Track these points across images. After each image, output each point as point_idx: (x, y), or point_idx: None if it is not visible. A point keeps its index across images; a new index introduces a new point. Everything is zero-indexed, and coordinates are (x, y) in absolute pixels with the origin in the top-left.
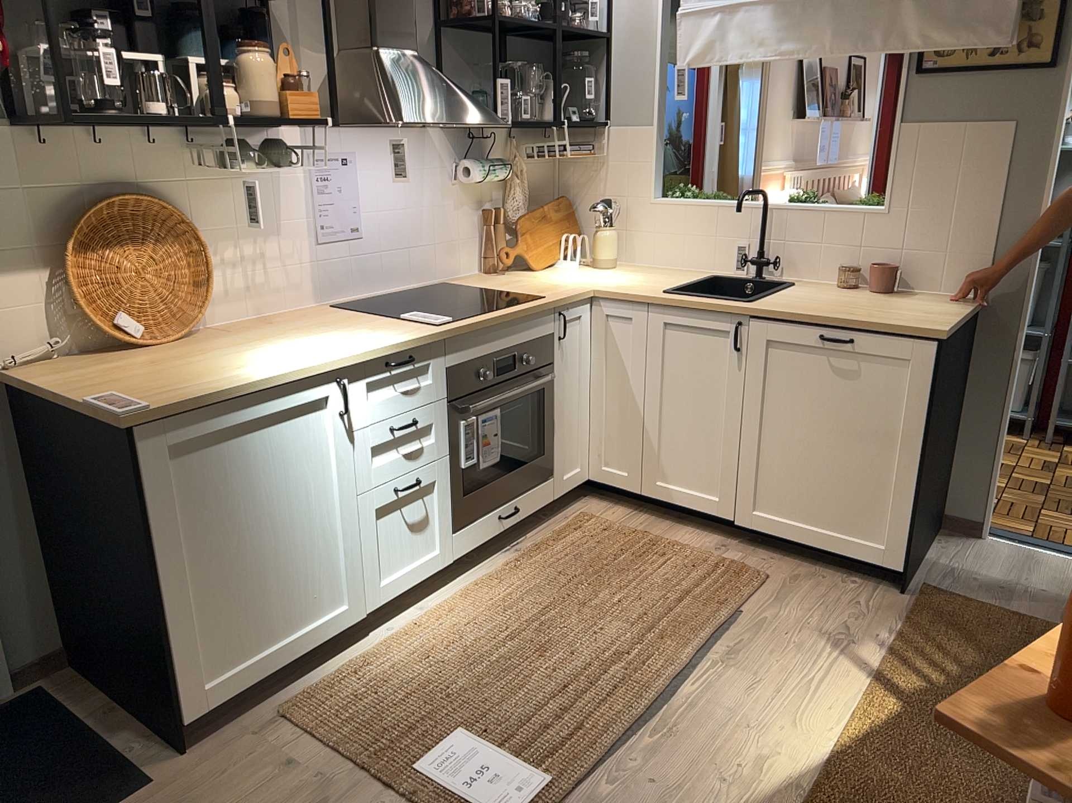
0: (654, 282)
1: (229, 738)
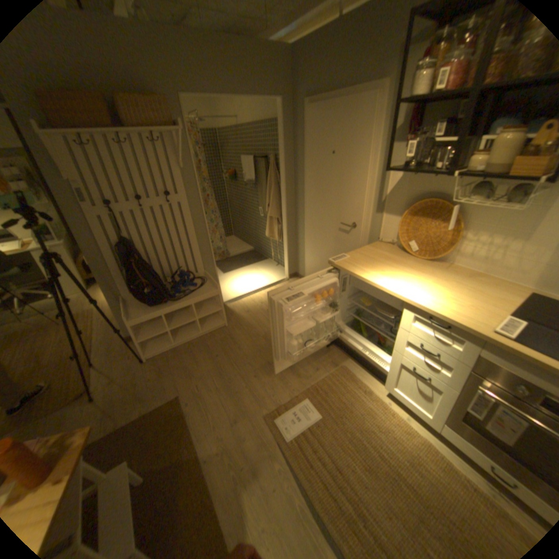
0: None
1: (331, 355)
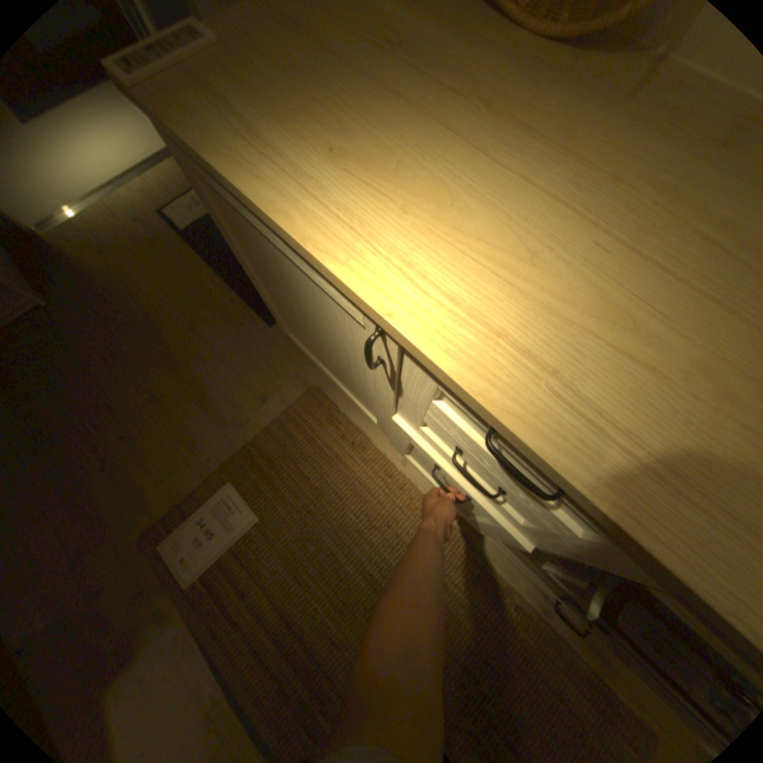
0: None
1: (297, 359)
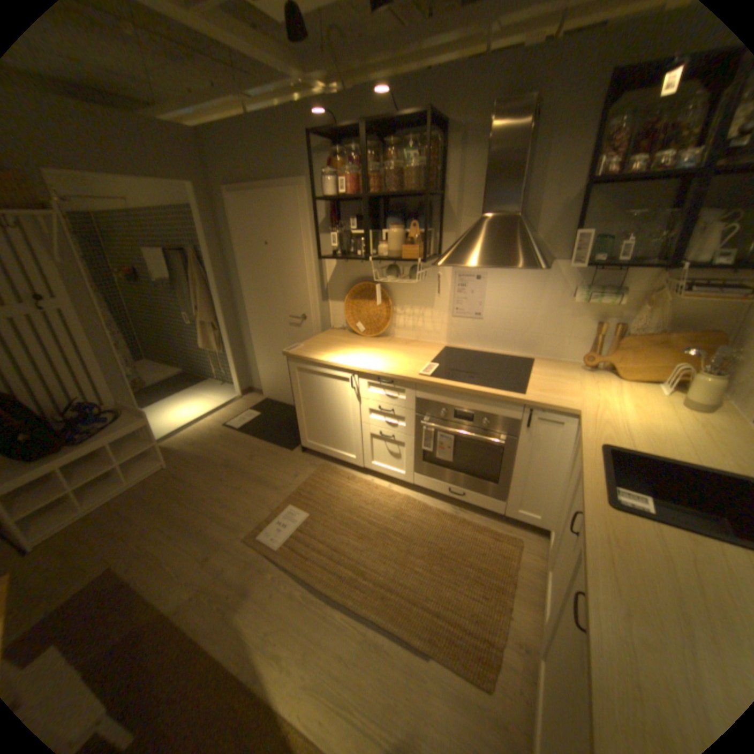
0: (653, 439)
1: (308, 458)
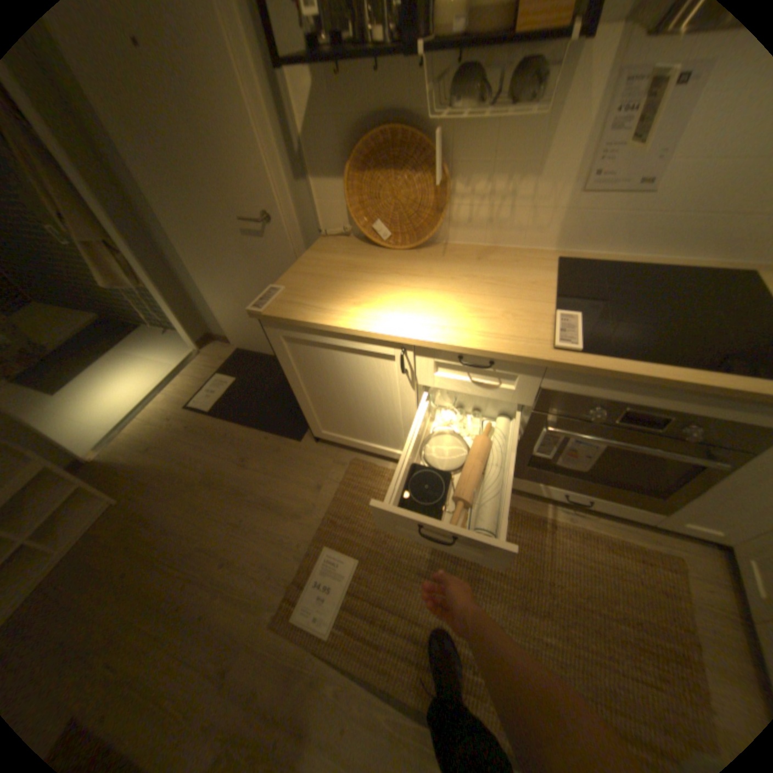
0: None
1: (329, 451)
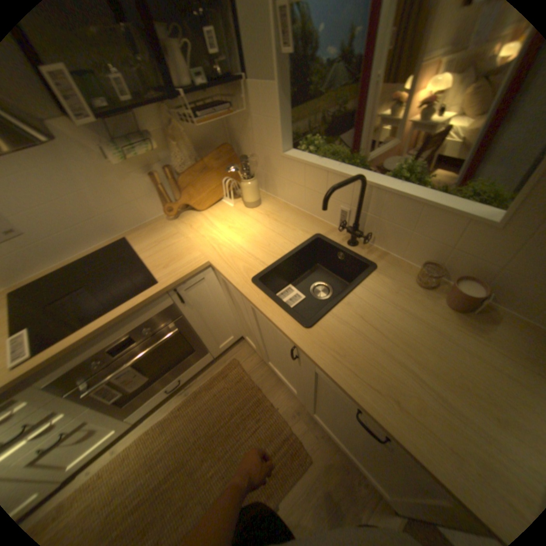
0: (262, 246)
1: None
